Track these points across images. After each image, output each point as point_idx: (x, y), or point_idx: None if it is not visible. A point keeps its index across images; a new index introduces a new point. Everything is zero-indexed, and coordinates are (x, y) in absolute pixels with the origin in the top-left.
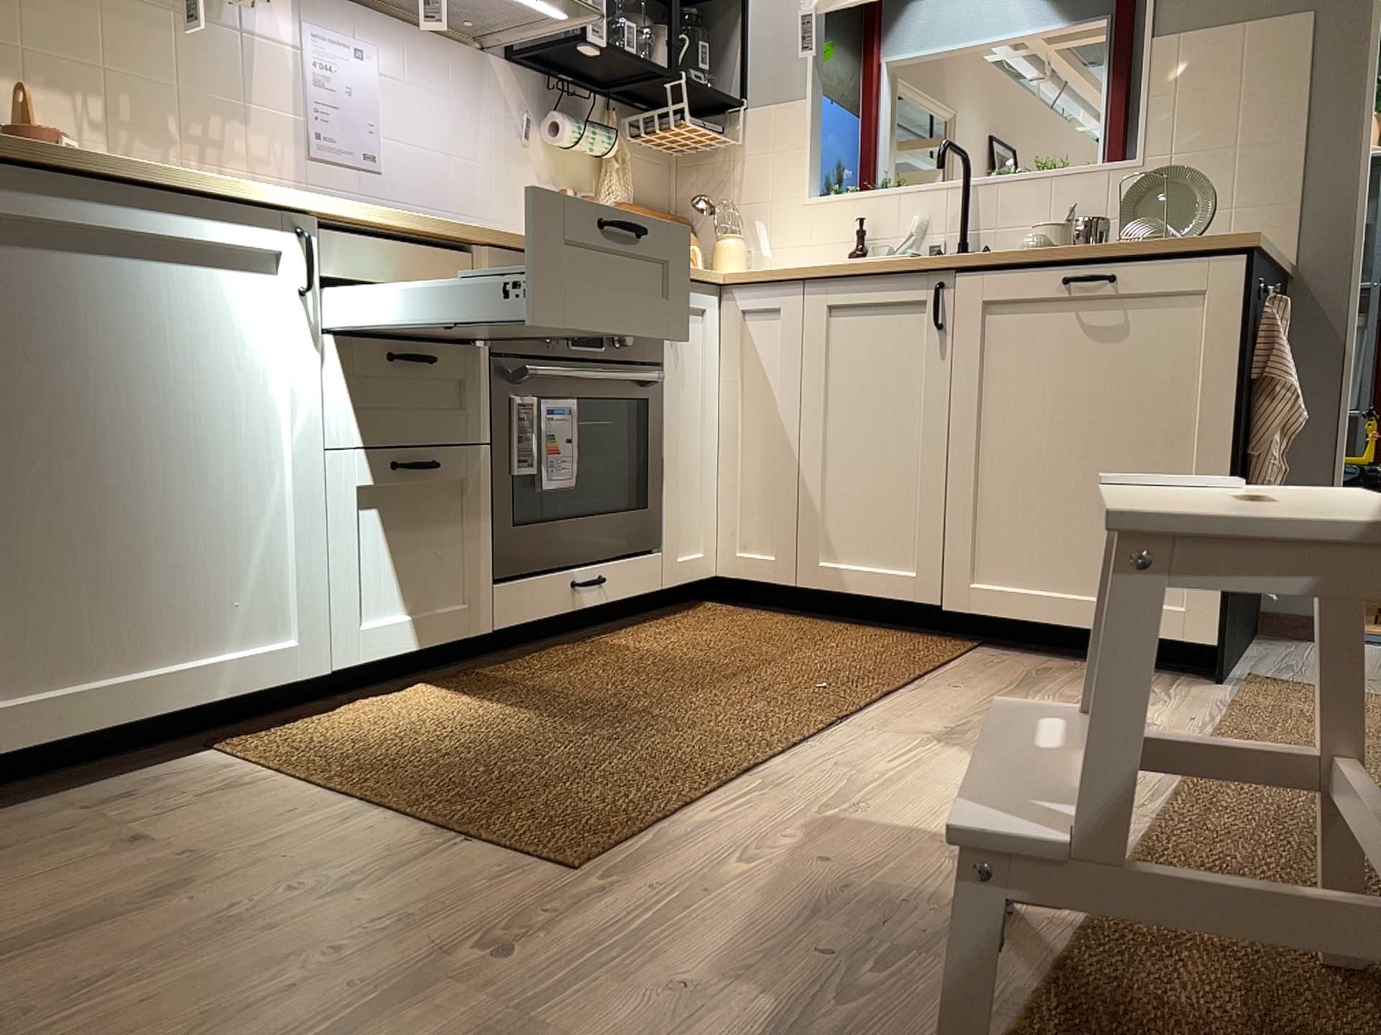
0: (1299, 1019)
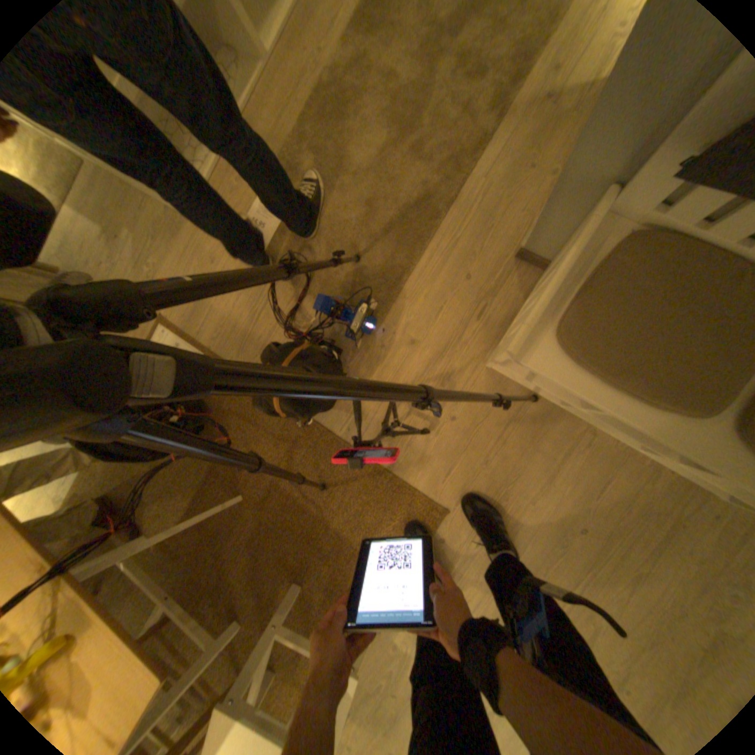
0: (289, 660)
